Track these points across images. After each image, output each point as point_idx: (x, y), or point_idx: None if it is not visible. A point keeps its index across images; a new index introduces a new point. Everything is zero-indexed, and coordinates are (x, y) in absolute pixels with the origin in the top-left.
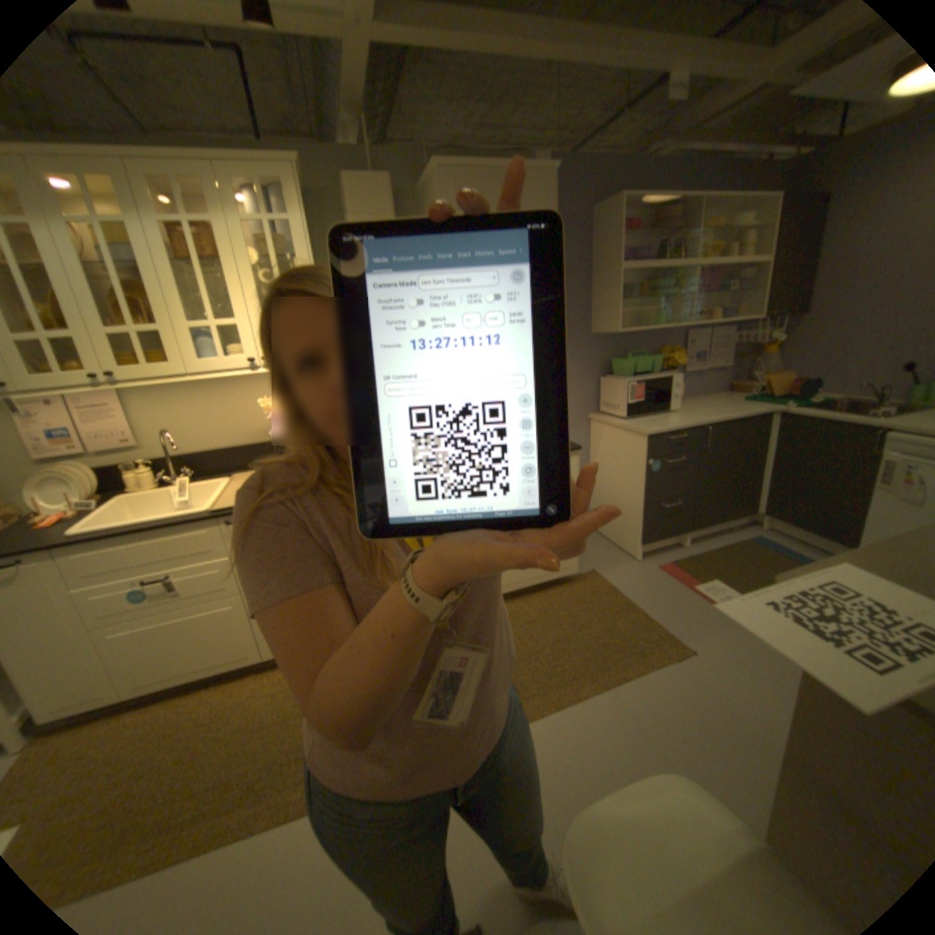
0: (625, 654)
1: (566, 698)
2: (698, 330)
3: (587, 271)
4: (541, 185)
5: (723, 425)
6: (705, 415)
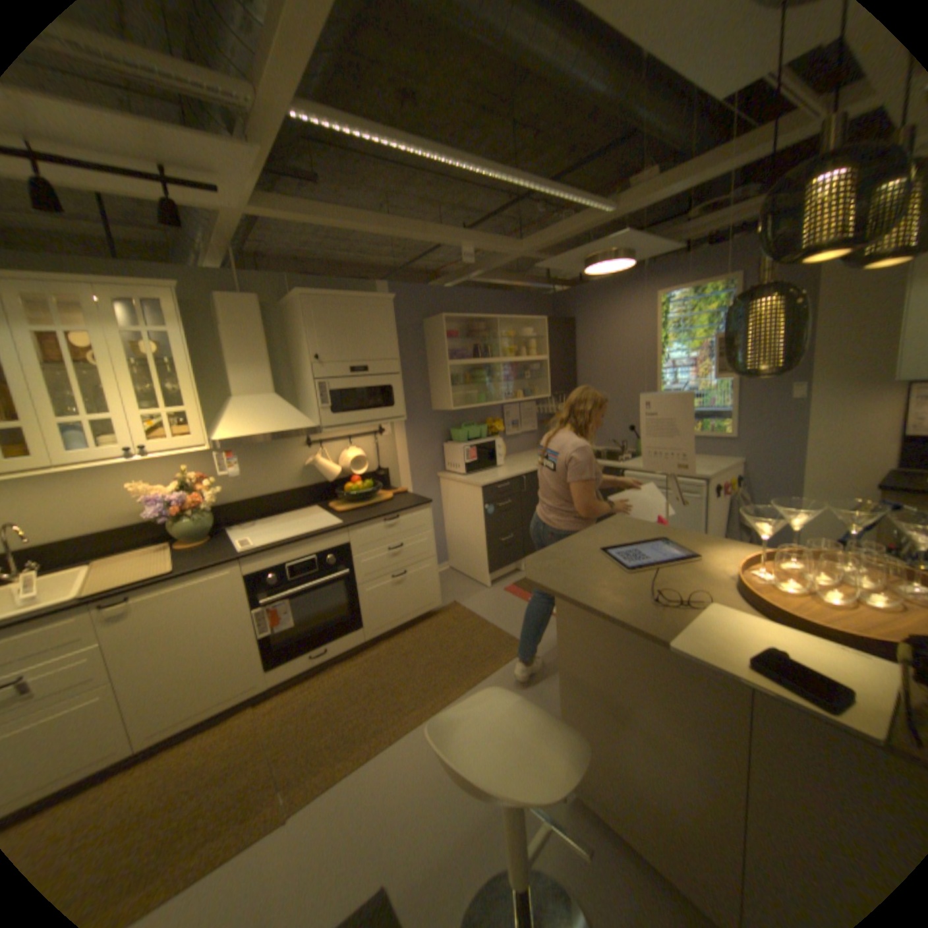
0: (481, 660)
1: (438, 704)
2: (510, 406)
3: (424, 364)
4: (382, 310)
5: (532, 474)
6: (520, 467)
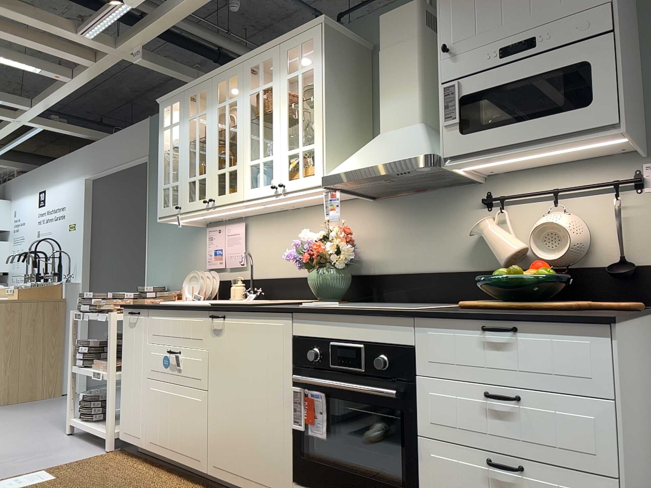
0: None
1: None
2: None
3: None
4: None
5: None
6: None
